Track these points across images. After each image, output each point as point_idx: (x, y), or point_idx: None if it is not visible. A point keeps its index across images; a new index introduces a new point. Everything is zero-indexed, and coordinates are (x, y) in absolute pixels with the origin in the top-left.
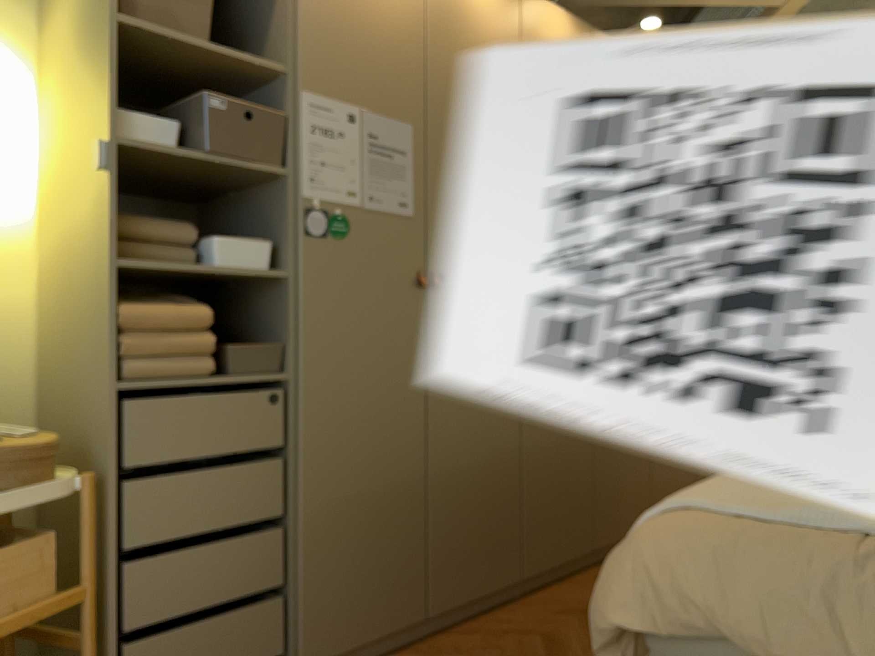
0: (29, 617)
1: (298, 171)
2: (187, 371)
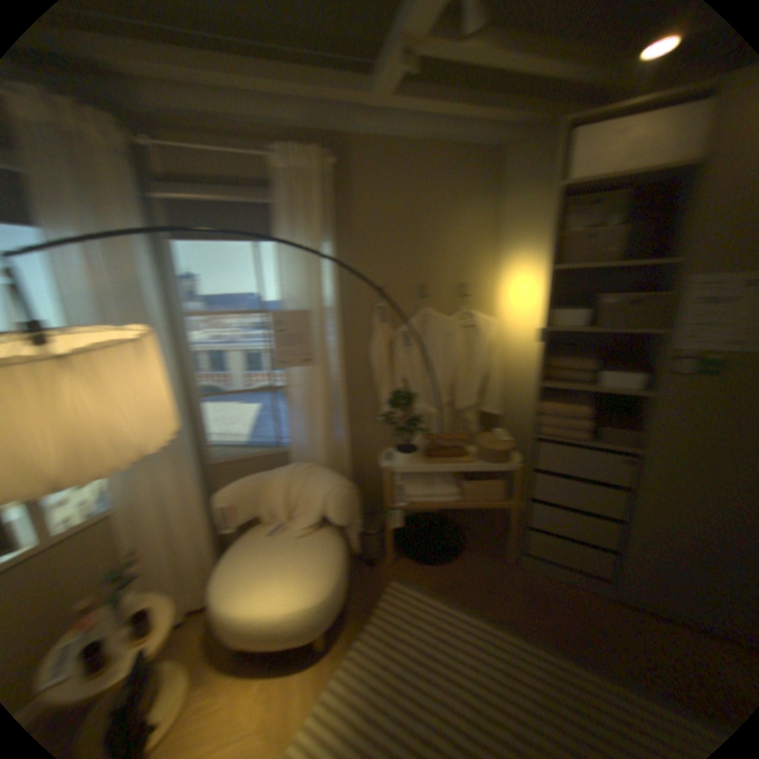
0: (498, 506)
1: (684, 331)
2: (580, 437)
